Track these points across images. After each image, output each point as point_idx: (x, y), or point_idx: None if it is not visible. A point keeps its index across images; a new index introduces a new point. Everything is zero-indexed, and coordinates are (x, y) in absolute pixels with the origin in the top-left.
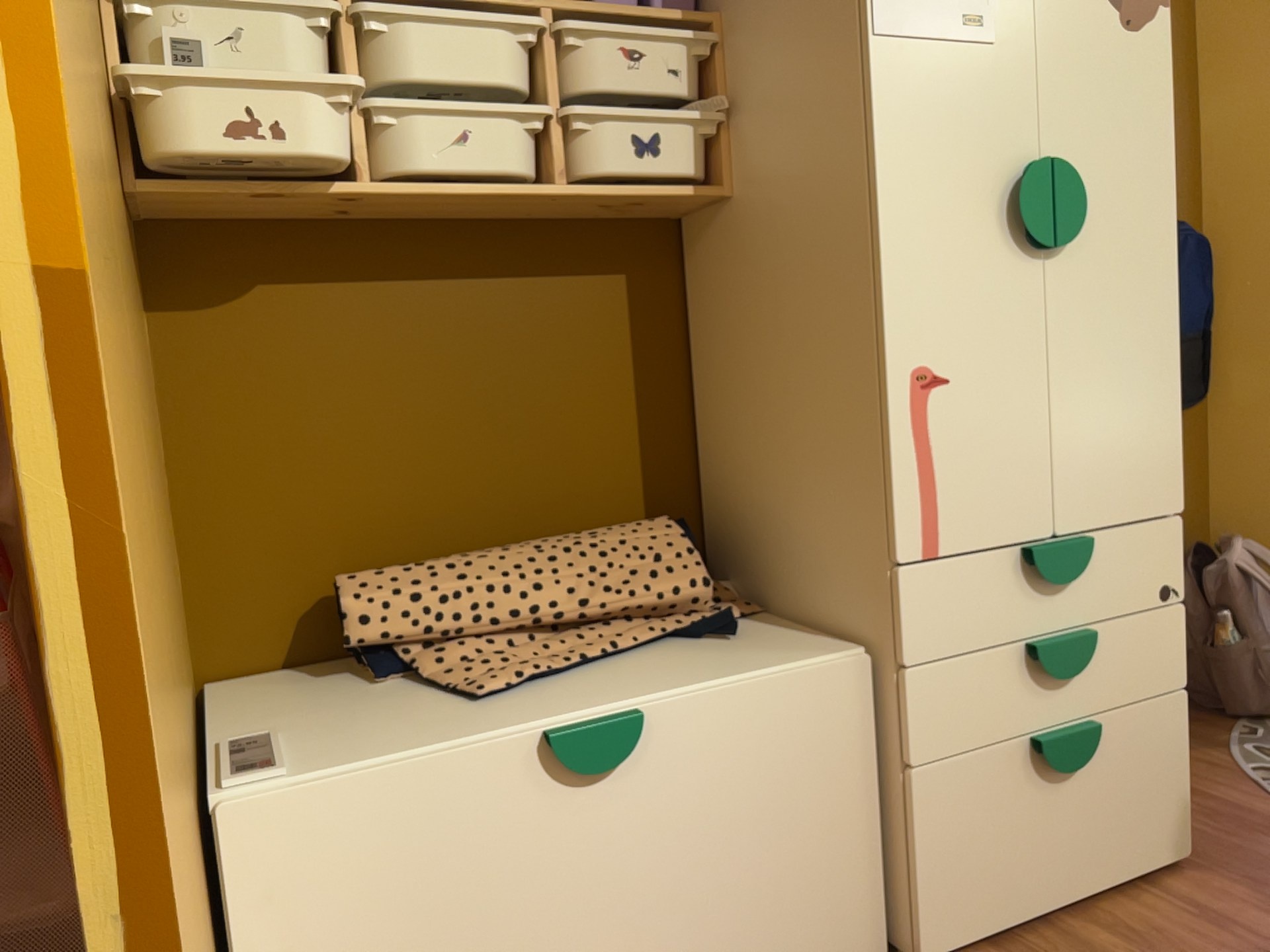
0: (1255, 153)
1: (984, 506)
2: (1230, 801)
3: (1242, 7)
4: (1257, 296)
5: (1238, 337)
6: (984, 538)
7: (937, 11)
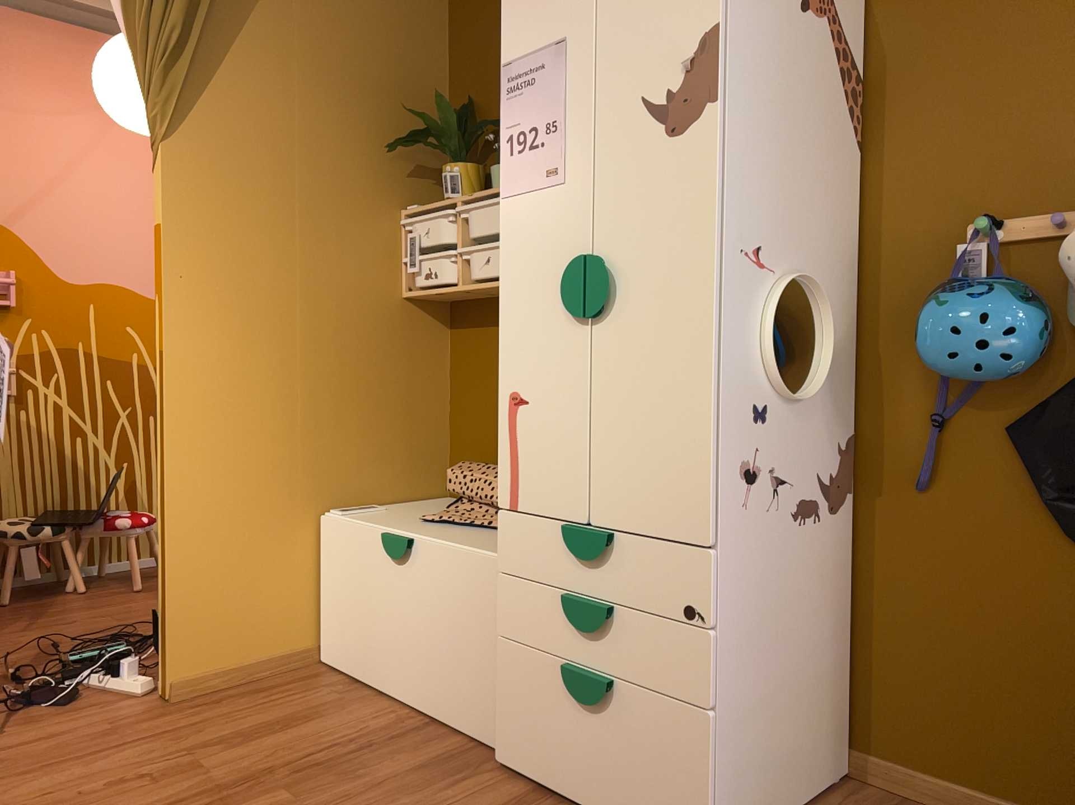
0: None
1: (541, 487)
2: None
3: None
4: None
5: None
6: (541, 508)
7: (531, 173)
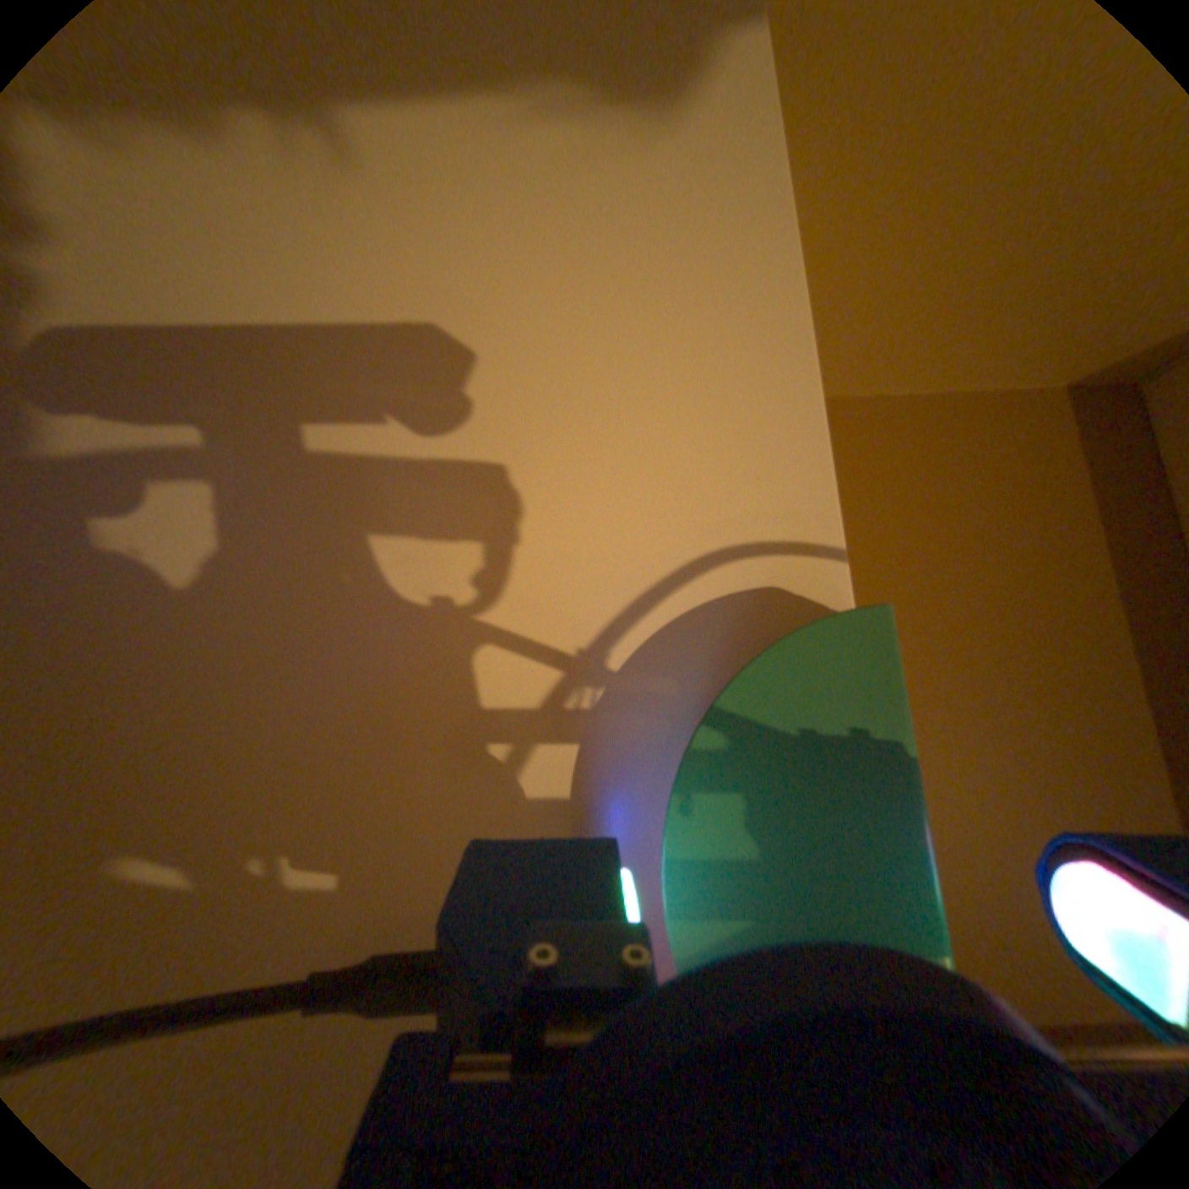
0: None
1: None
2: None
3: None
4: None
5: None
6: None
7: None
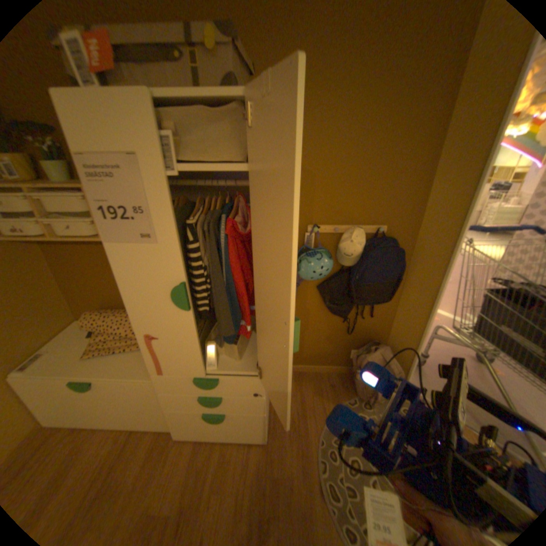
0: (448, 215)
1: (176, 367)
2: (306, 430)
3: (467, 140)
4: (429, 272)
5: (416, 284)
6: (178, 374)
7: (128, 234)
